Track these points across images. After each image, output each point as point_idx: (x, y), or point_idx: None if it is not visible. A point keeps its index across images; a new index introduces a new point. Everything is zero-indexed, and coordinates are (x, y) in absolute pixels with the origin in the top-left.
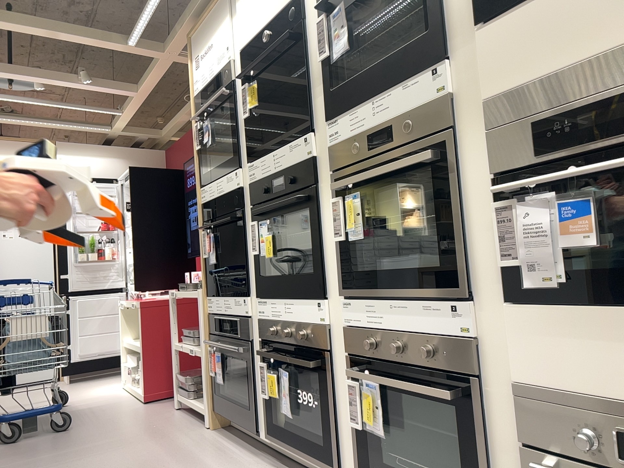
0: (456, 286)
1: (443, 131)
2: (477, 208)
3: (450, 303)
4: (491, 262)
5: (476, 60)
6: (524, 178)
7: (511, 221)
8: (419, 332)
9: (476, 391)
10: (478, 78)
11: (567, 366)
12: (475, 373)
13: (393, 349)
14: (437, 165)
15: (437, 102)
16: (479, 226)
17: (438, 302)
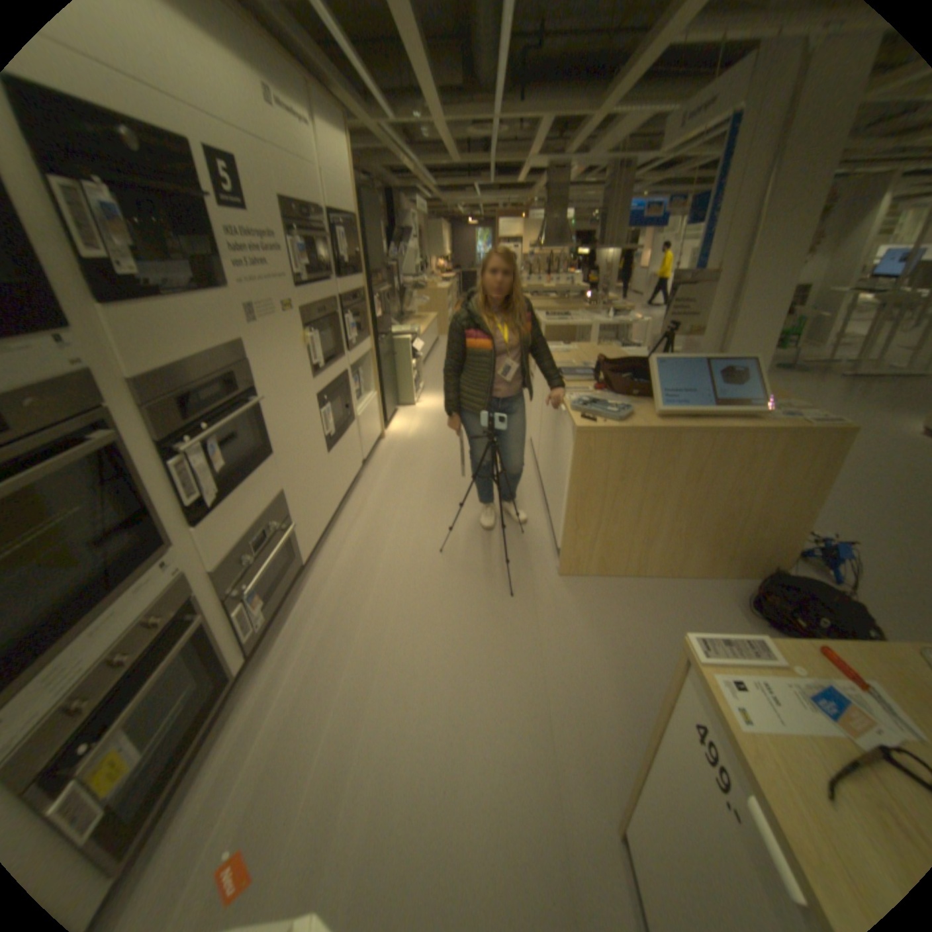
0: (156, 549)
1: (83, 412)
2: (146, 477)
3: (154, 568)
4: (169, 514)
5: (105, 340)
6: (179, 442)
7: (185, 474)
8: (131, 624)
9: (190, 609)
10: (112, 359)
11: (226, 540)
12: (186, 599)
13: (126, 664)
14: (103, 450)
15: (73, 379)
16: (151, 491)
17: (142, 578)
